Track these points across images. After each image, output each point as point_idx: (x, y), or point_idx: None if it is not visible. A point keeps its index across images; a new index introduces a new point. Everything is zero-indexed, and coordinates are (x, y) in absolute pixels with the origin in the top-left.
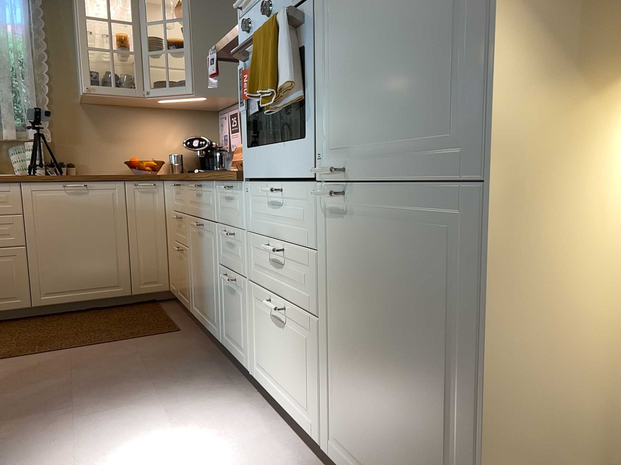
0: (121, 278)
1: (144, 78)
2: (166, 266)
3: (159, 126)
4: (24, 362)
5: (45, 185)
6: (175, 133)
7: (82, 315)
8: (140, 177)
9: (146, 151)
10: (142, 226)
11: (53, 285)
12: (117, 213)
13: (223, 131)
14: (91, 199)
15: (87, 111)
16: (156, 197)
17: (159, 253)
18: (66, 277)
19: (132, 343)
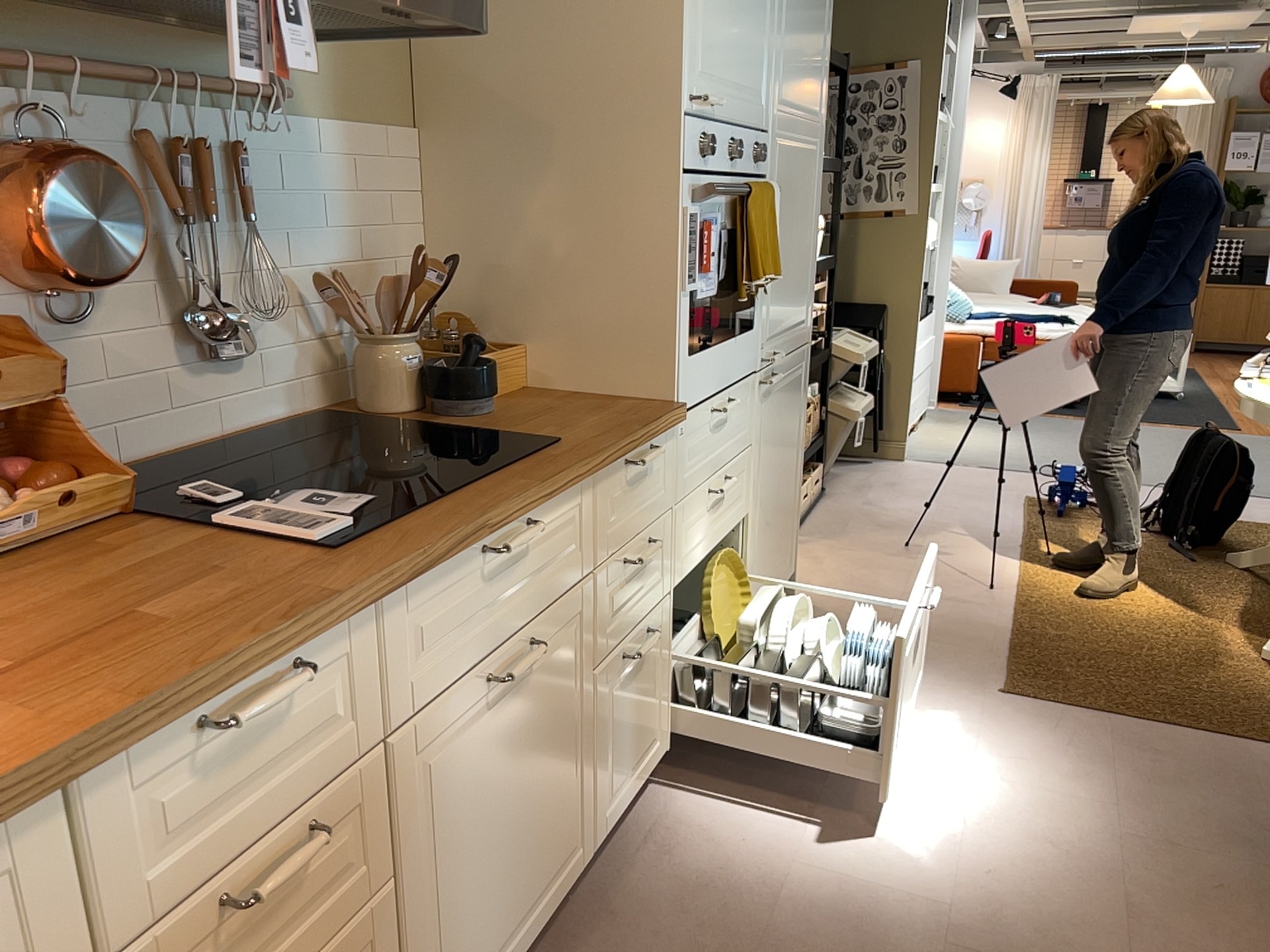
0: None
1: None
2: None
3: None
4: None
5: None
6: None
7: None
8: None
9: None
10: None
11: None
12: None
13: None
14: None
15: None
16: None
17: None
18: None
19: None
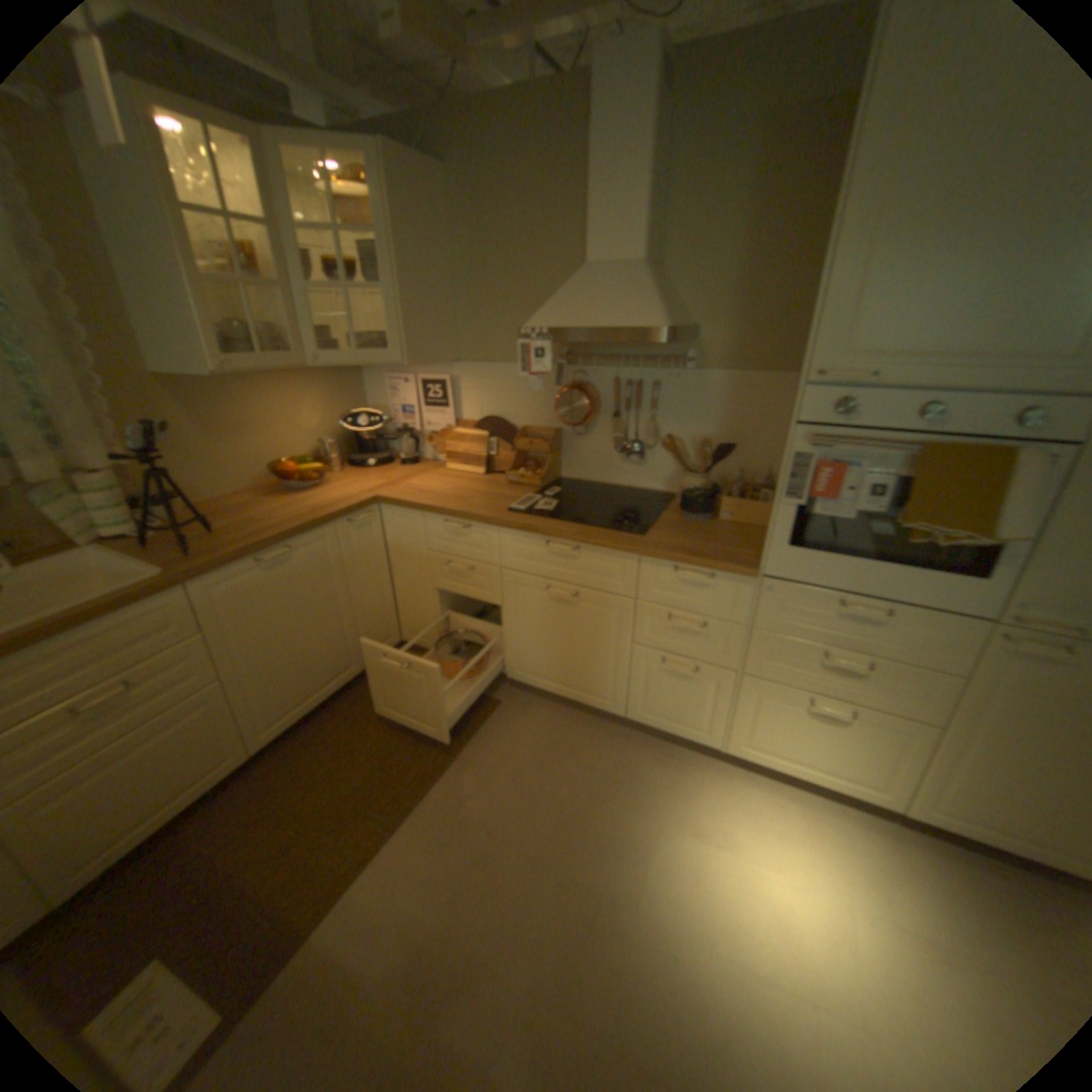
0: (351, 655)
1: (296, 332)
2: (393, 615)
3: (286, 397)
4: (393, 859)
5: (224, 572)
6: (310, 403)
7: (316, 727)
8: (352, 508)
9: (276, 441)
10: (362, 577)
11: (271, 713)
12: (332, 572)
13: (396, 399)
14: (296, 566)
15: (164, 387)
16: (372, 530)
17: (384, 602)
18: (286, 691)
19: (477, 749)
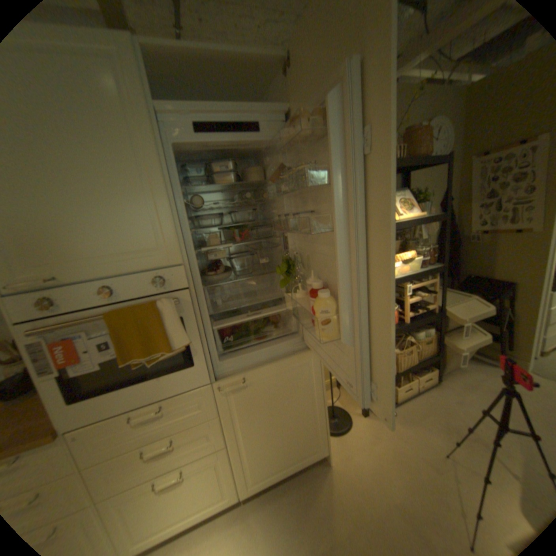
0: None
1: None
2: None
3: None
4: None
5: None
6: None
7: None
8: None
9: None
10: None
11: None
12: None
13: None
14: None
15: None
16: None
17: None
18: None
19: None
